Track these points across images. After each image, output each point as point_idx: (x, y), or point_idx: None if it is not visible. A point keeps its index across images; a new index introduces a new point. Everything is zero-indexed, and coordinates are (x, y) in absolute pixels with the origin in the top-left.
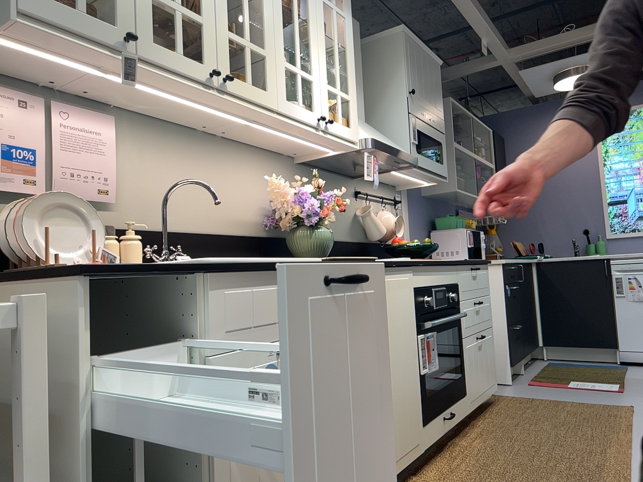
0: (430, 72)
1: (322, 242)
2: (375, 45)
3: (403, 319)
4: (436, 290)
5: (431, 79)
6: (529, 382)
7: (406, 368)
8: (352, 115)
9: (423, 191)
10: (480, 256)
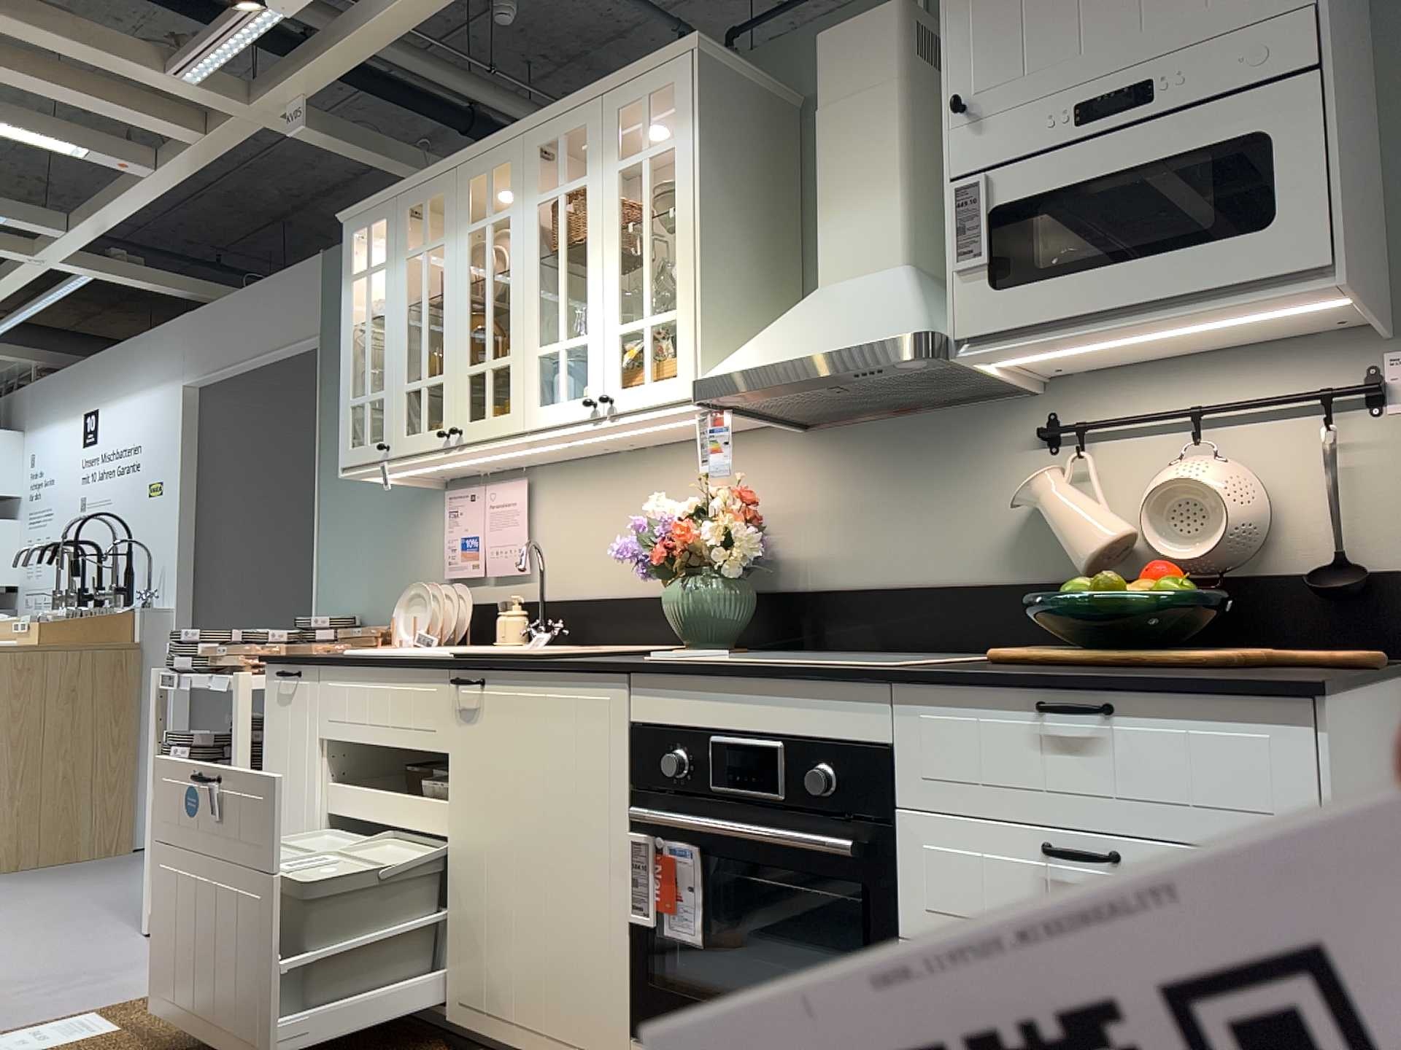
0: None
1: (682, 609)
2: None
3: (578, 781)
4: (724, 744)
5: None
6: None
7: (579, 881)
8: (679, 345)
9: None
10: None
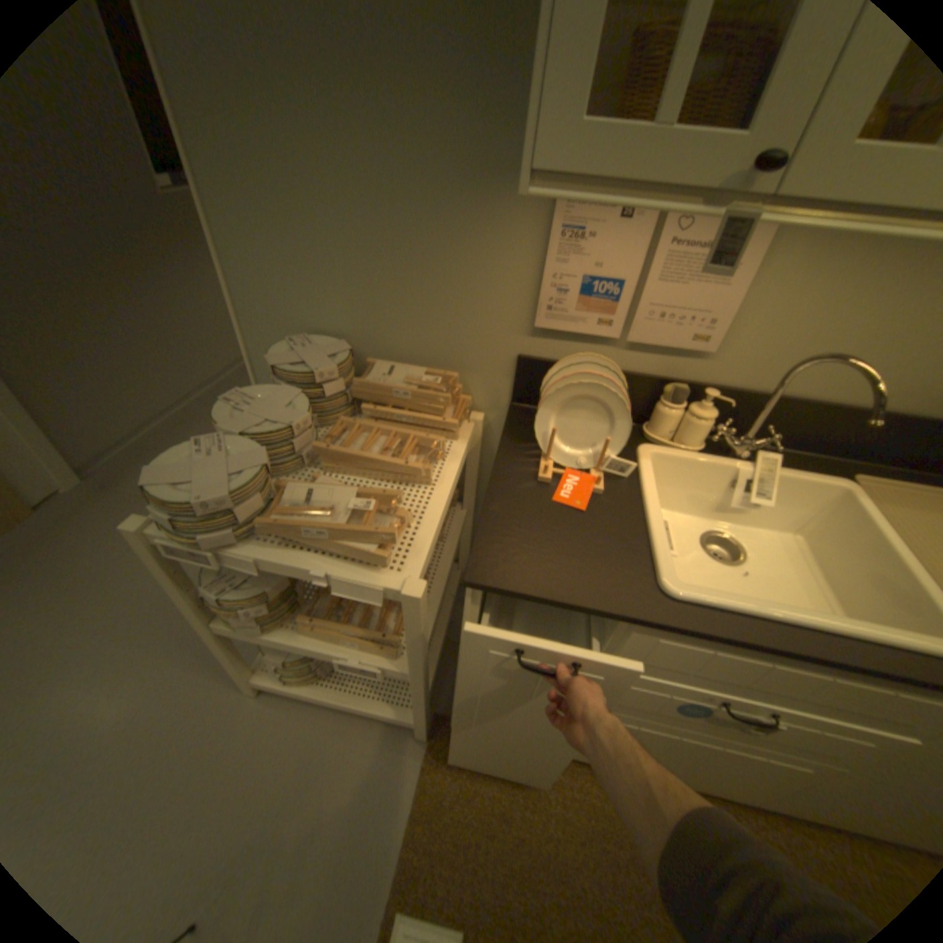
0: None
1: None
2: None
3: None
4: None
5: None
6: None
7: None
8: None
9: None
10: None
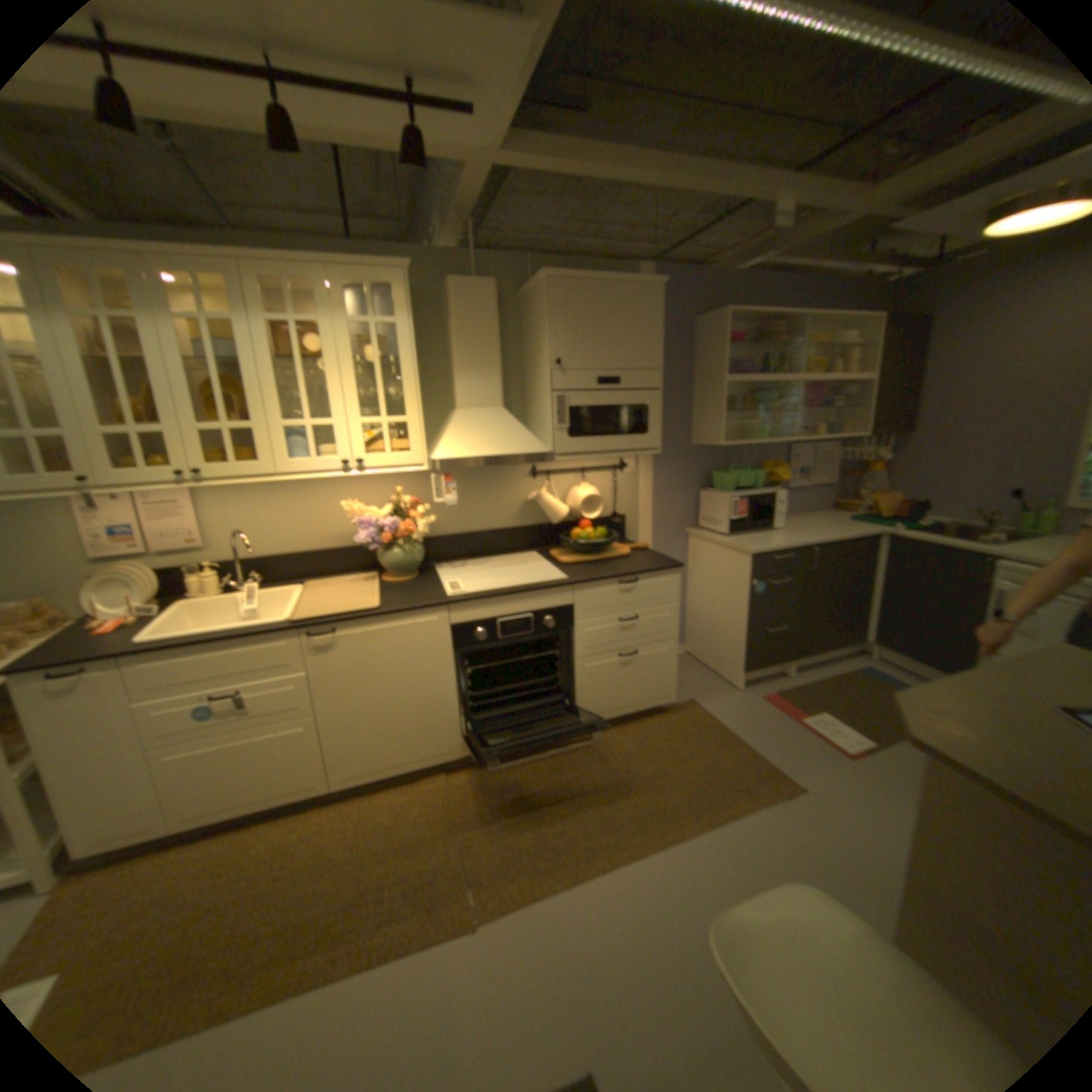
0: (623, 309)
1: (400, 562)
2: (534, 293)
3: (422, 657)
4: (505, 621)
5: (623, 321)
6: (772, 695)
7: (427, 697)
8: (413, 438)
9: (693, 438)
10: (767, 526)
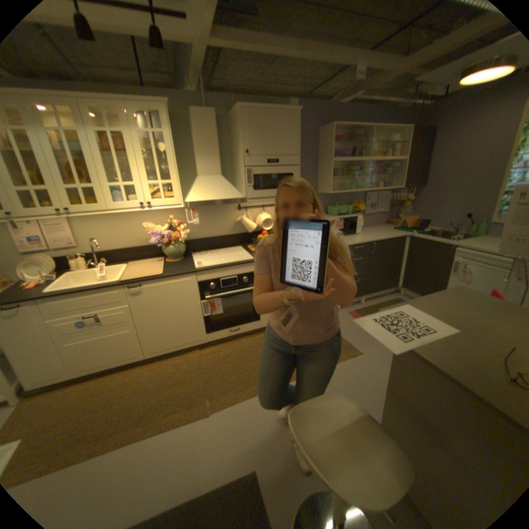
0: (279, 124)
1: (173, 252)
2: (234, 115)
3: (184, 297)
4: (224, 279)
5: (279, 130)
6: (352, 311)
7: (188, 315)
8: (174, 191)
9: (318, 189)
10: (353, 232)
